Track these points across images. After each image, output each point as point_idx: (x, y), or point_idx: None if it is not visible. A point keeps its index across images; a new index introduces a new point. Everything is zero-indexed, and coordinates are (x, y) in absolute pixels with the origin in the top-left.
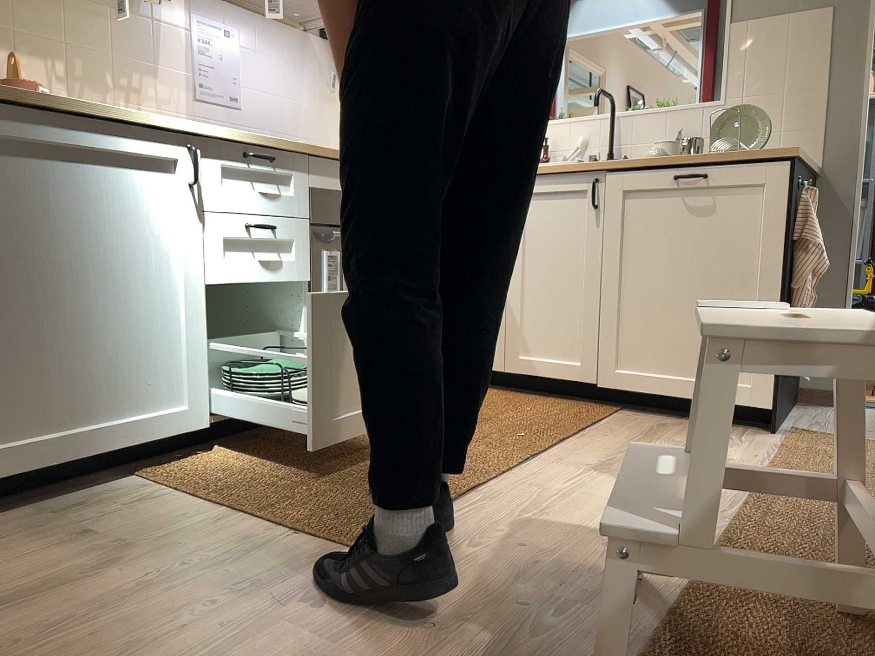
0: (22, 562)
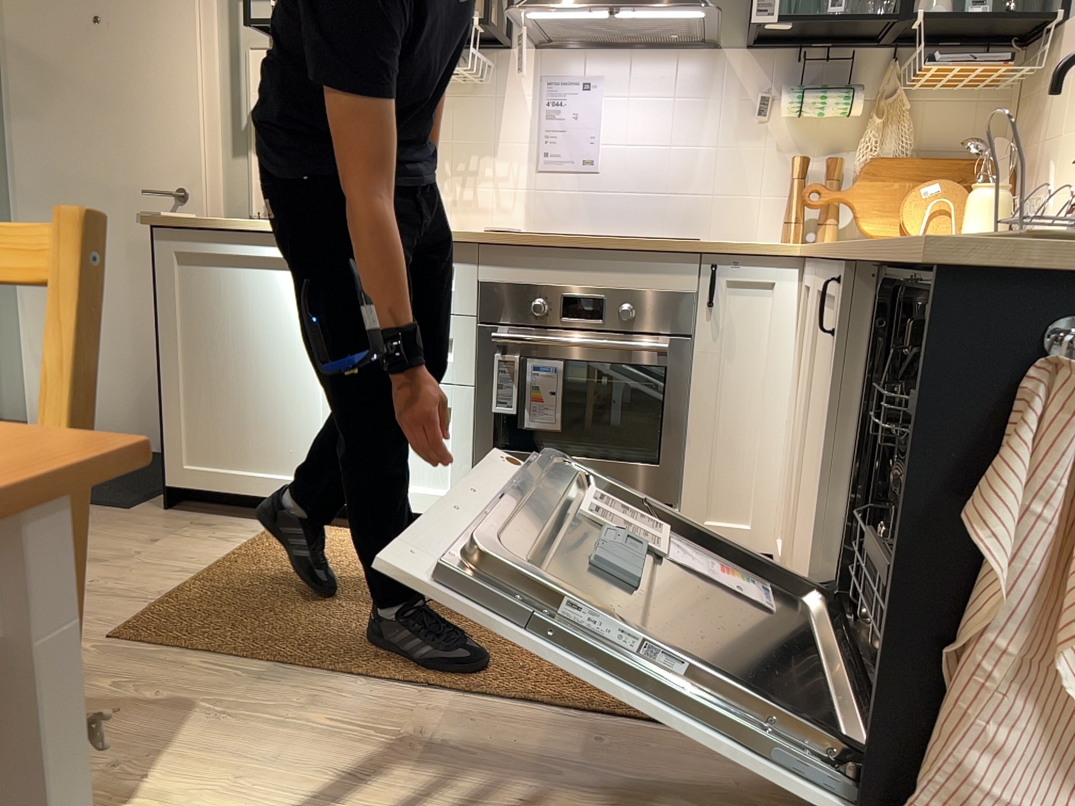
0: (107, 541)
